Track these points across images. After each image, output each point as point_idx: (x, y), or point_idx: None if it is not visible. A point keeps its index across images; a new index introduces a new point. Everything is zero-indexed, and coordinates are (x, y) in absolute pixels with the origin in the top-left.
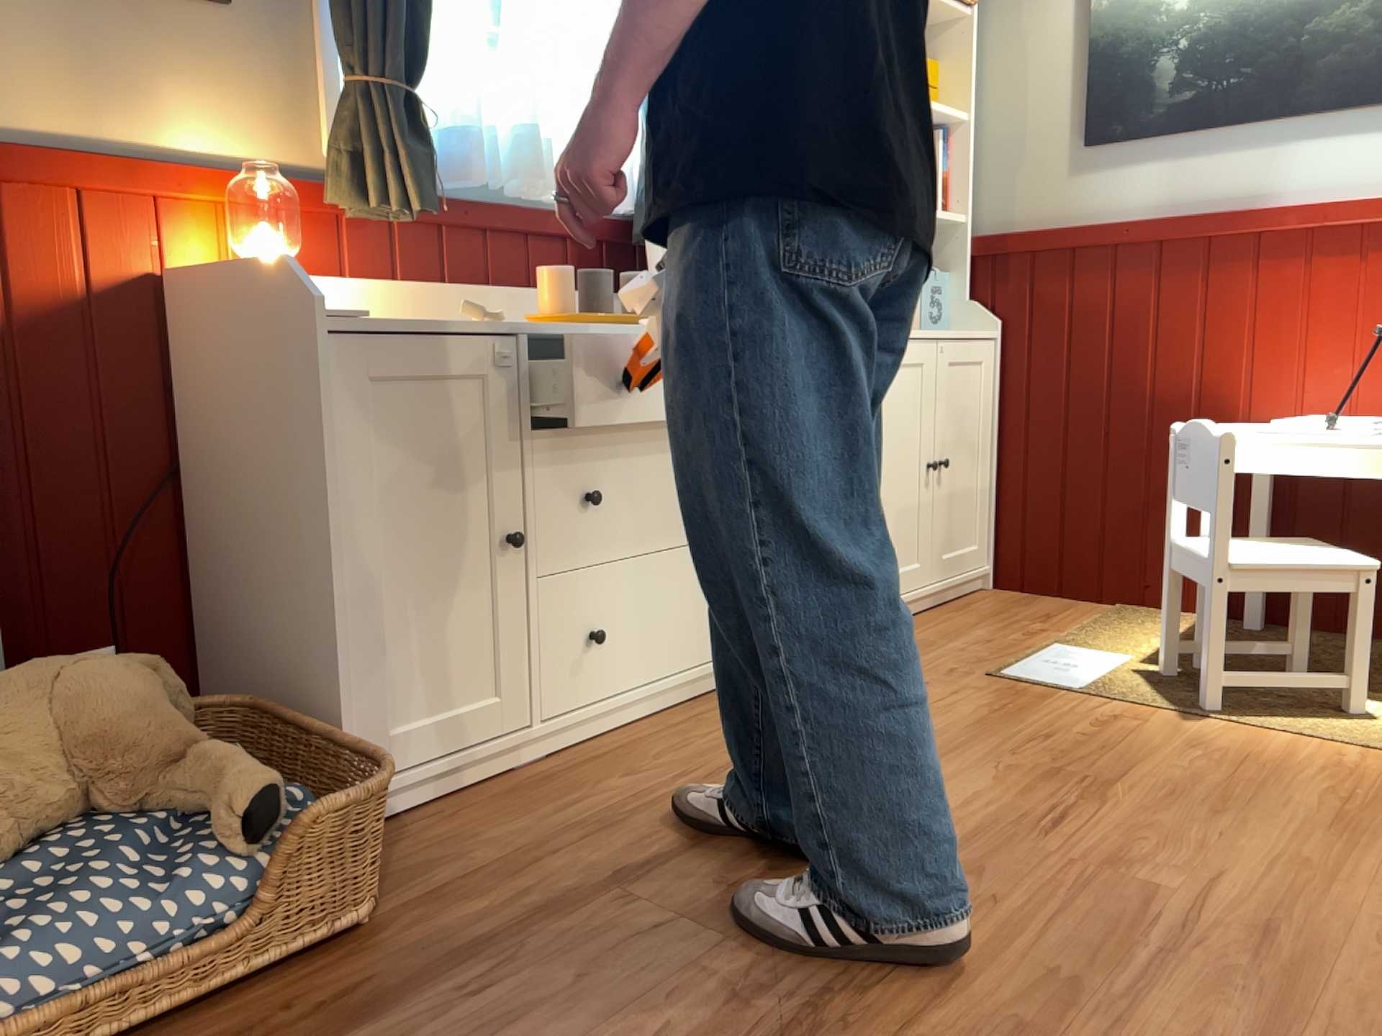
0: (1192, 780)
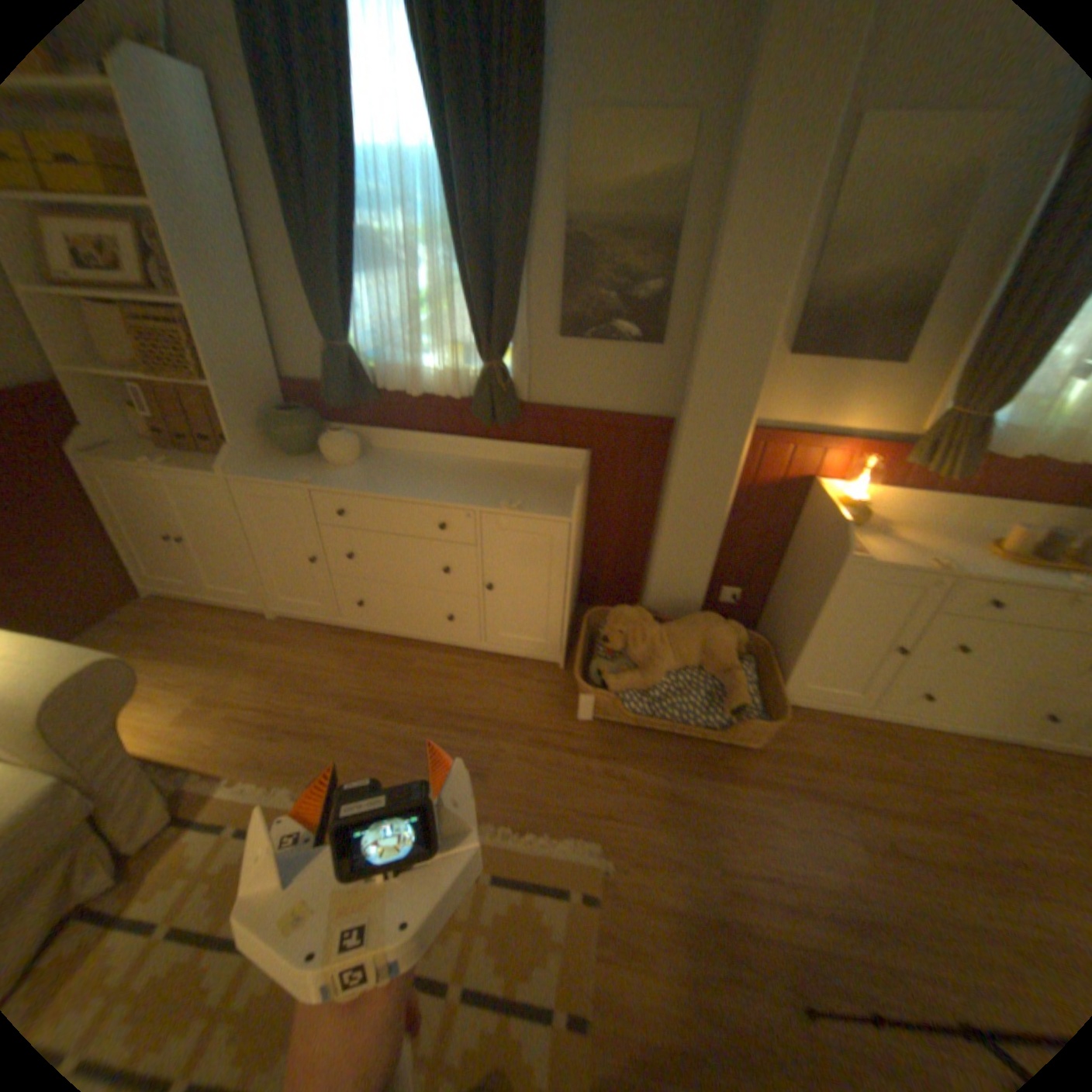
0: None
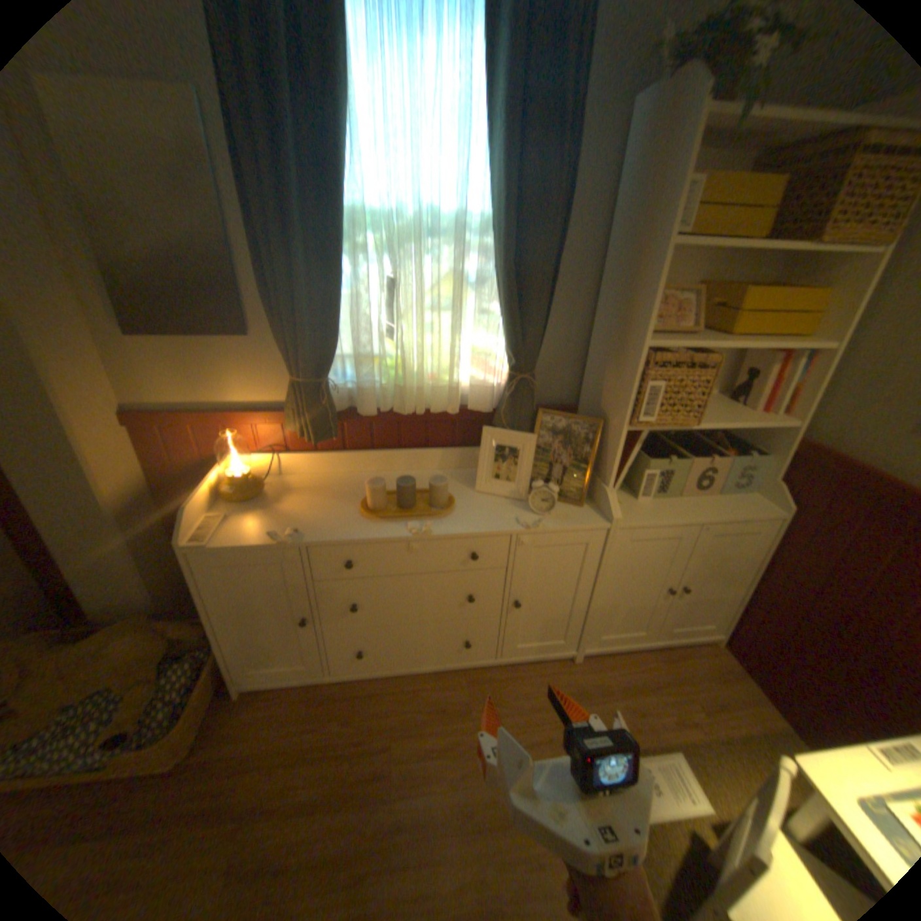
0: None
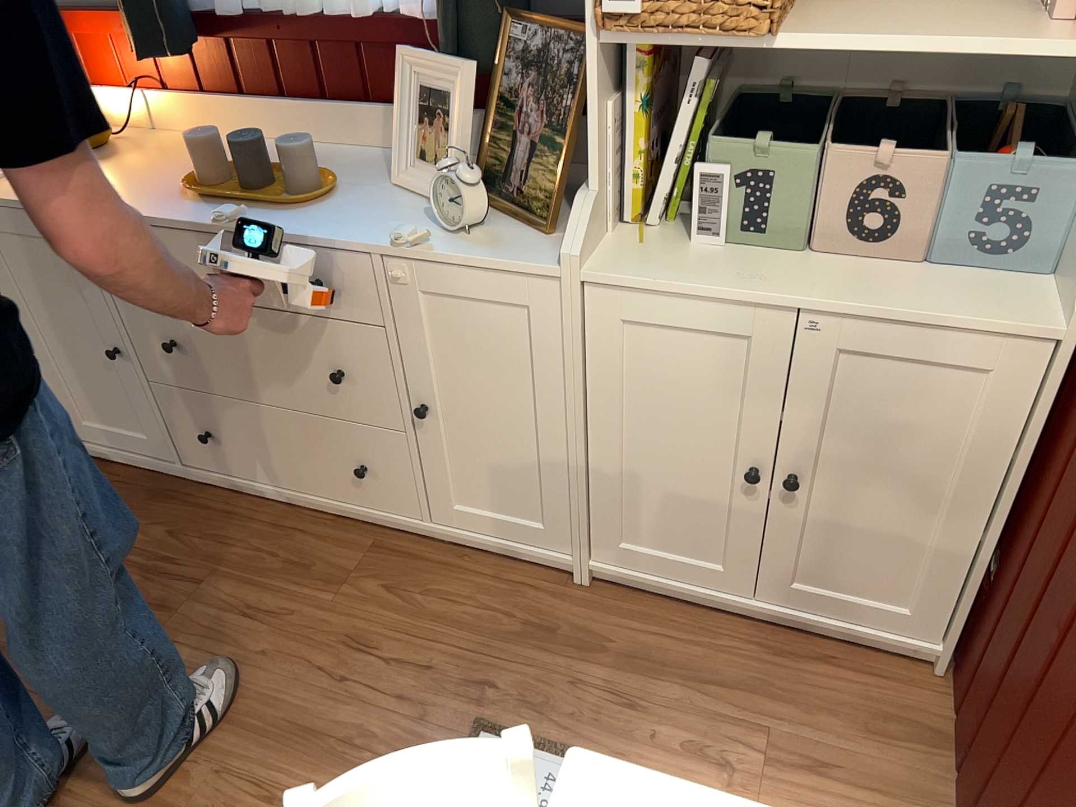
0: None
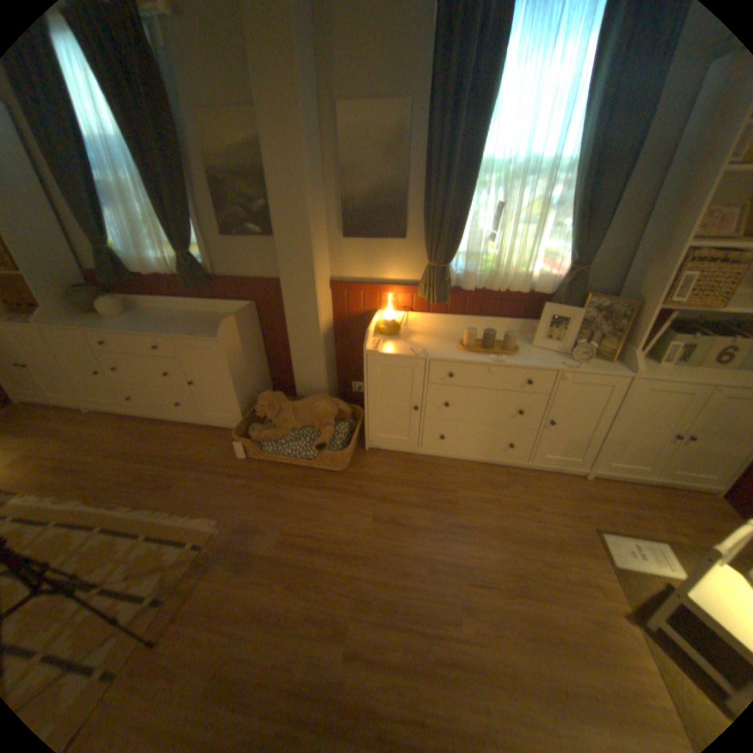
0: (560, 629)
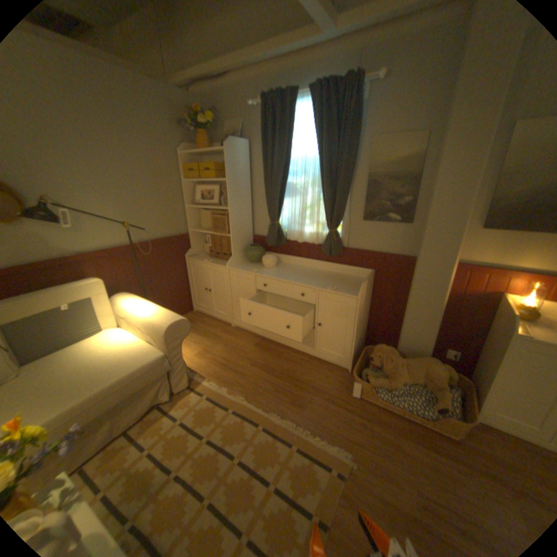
0: None
